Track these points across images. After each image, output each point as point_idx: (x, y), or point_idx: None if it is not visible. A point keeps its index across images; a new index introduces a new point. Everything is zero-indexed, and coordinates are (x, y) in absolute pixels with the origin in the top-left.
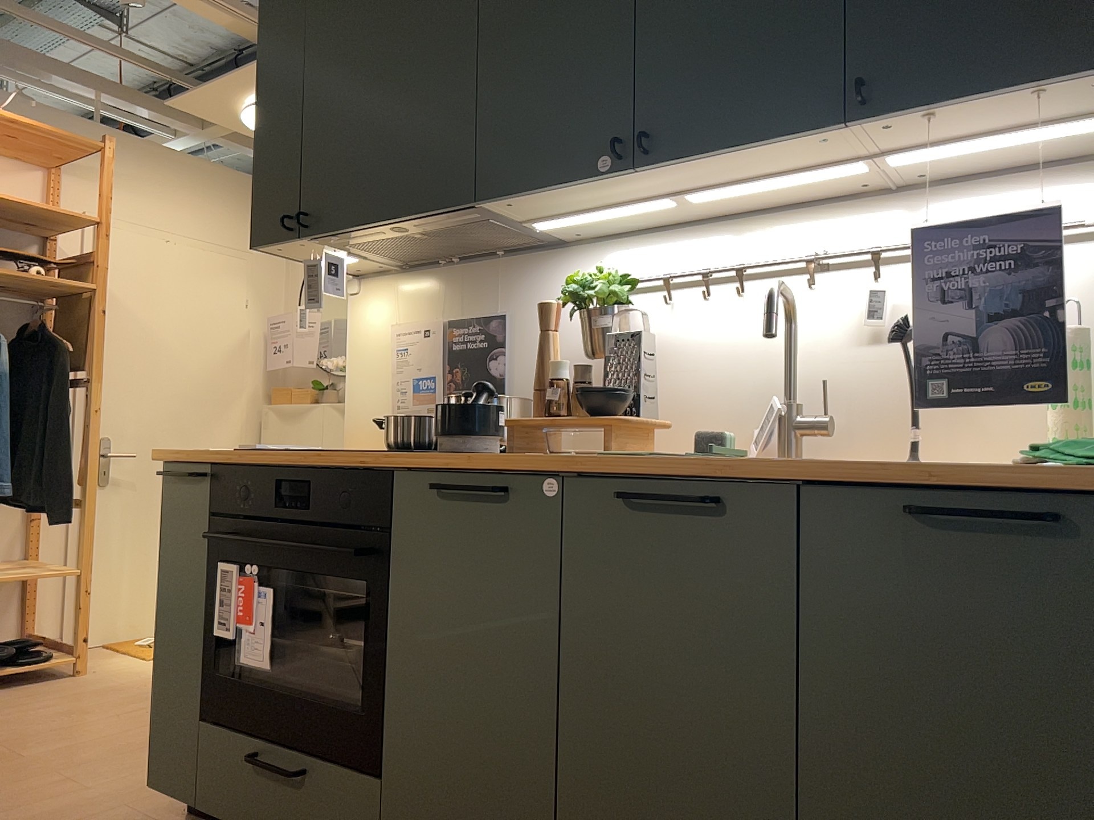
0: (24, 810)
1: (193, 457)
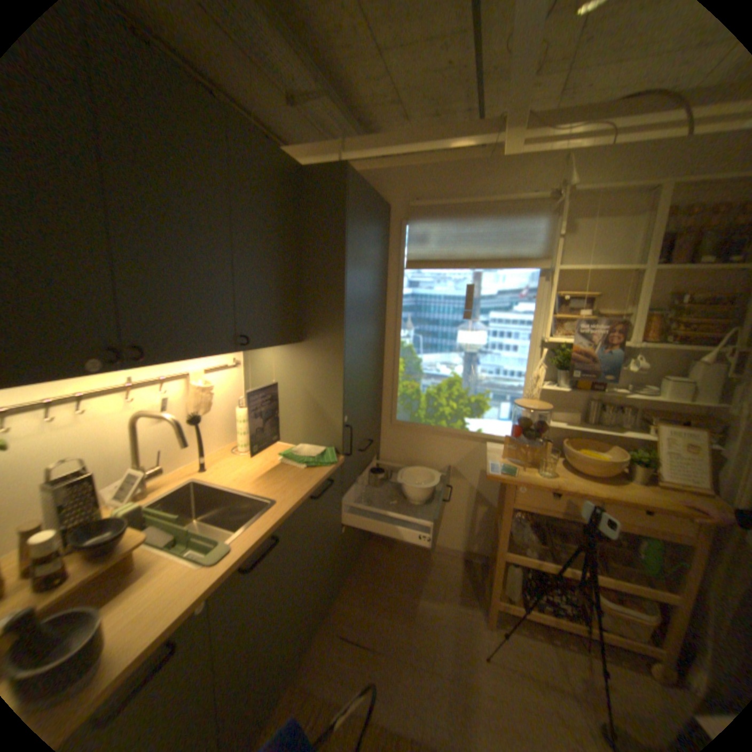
0: None
1: None
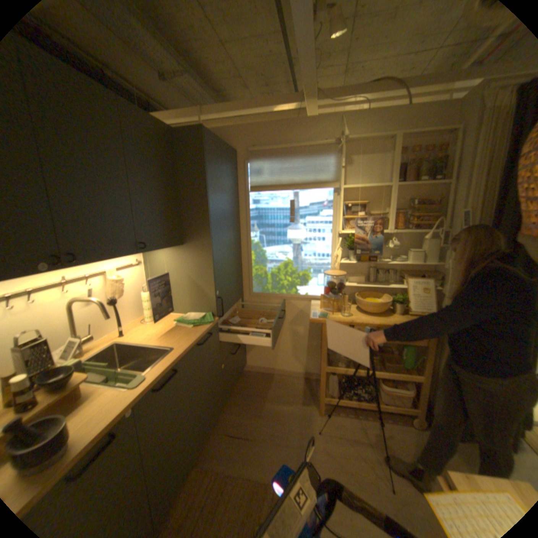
0: None
1: None
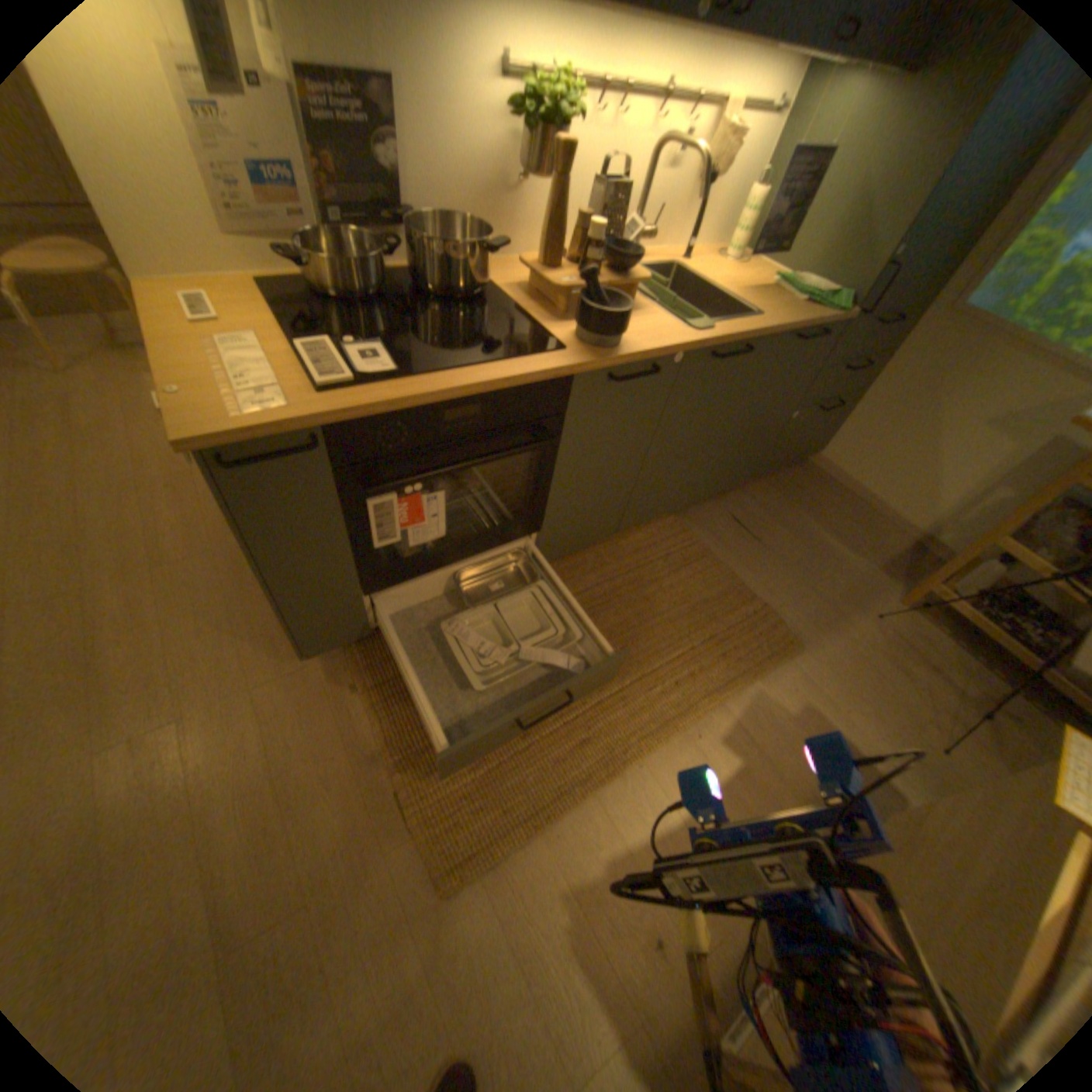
0: (193, 773)
1: (287, 429)
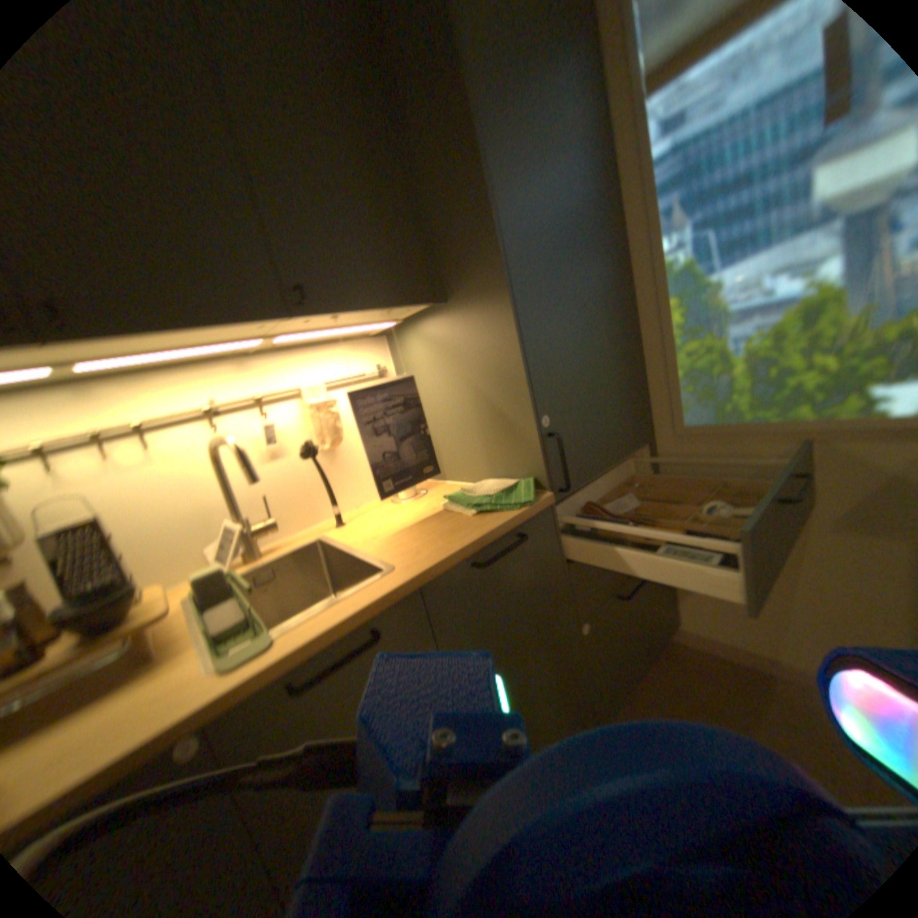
0: None
1: None
